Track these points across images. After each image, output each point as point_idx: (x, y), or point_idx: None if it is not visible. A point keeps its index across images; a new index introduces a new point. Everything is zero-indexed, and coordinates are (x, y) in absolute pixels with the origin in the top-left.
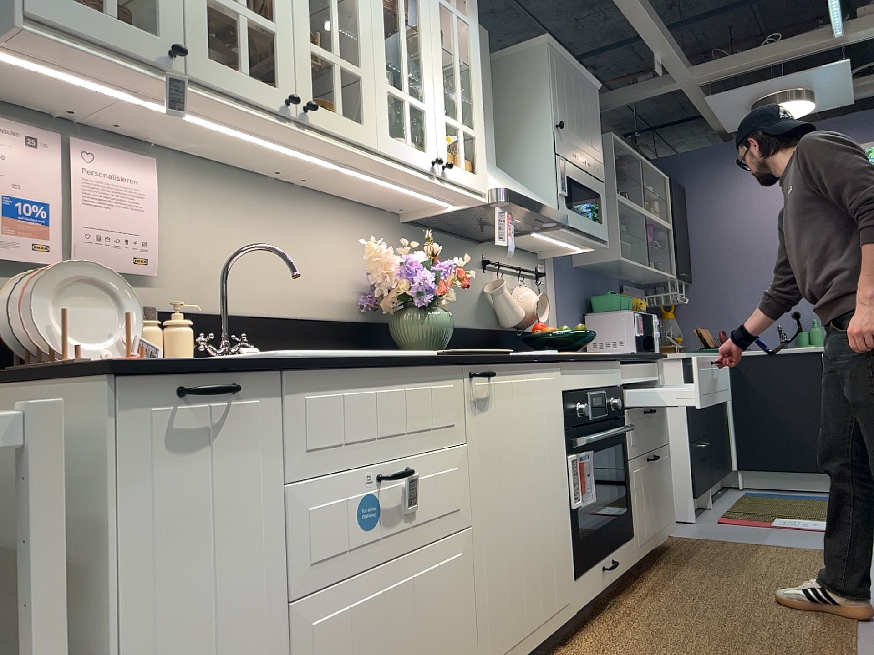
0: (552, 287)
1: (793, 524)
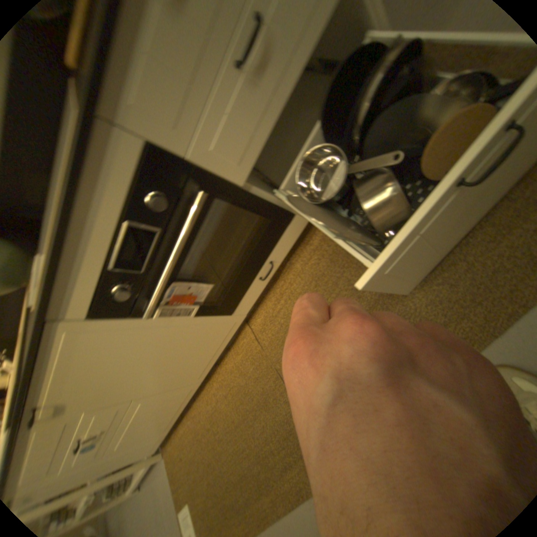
0: None
1: None
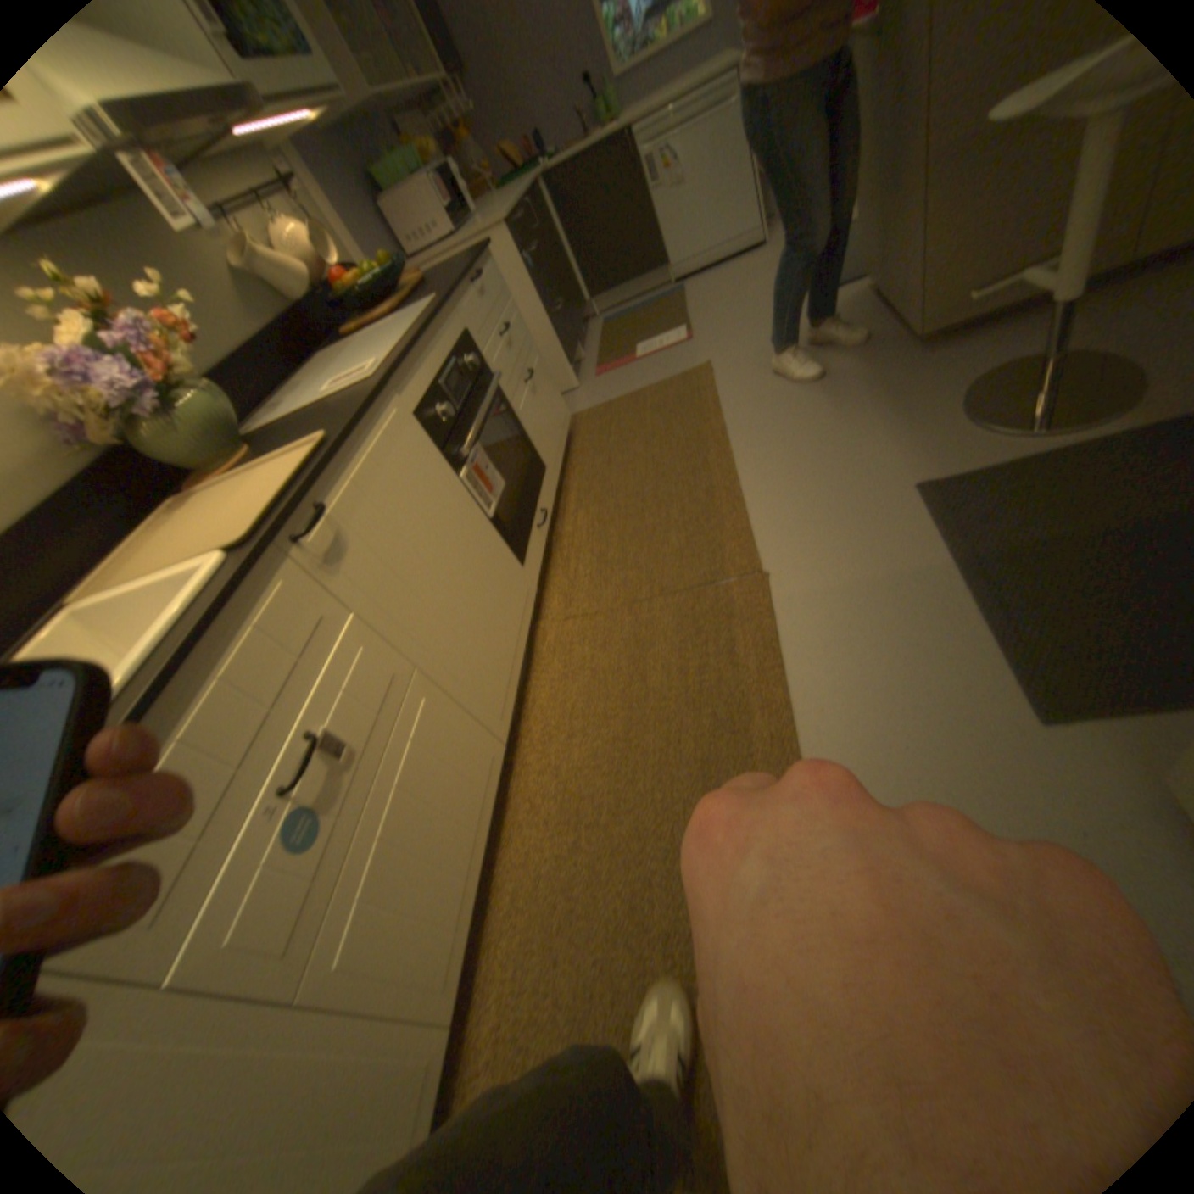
0: (310, 188)
1: (652, 345)
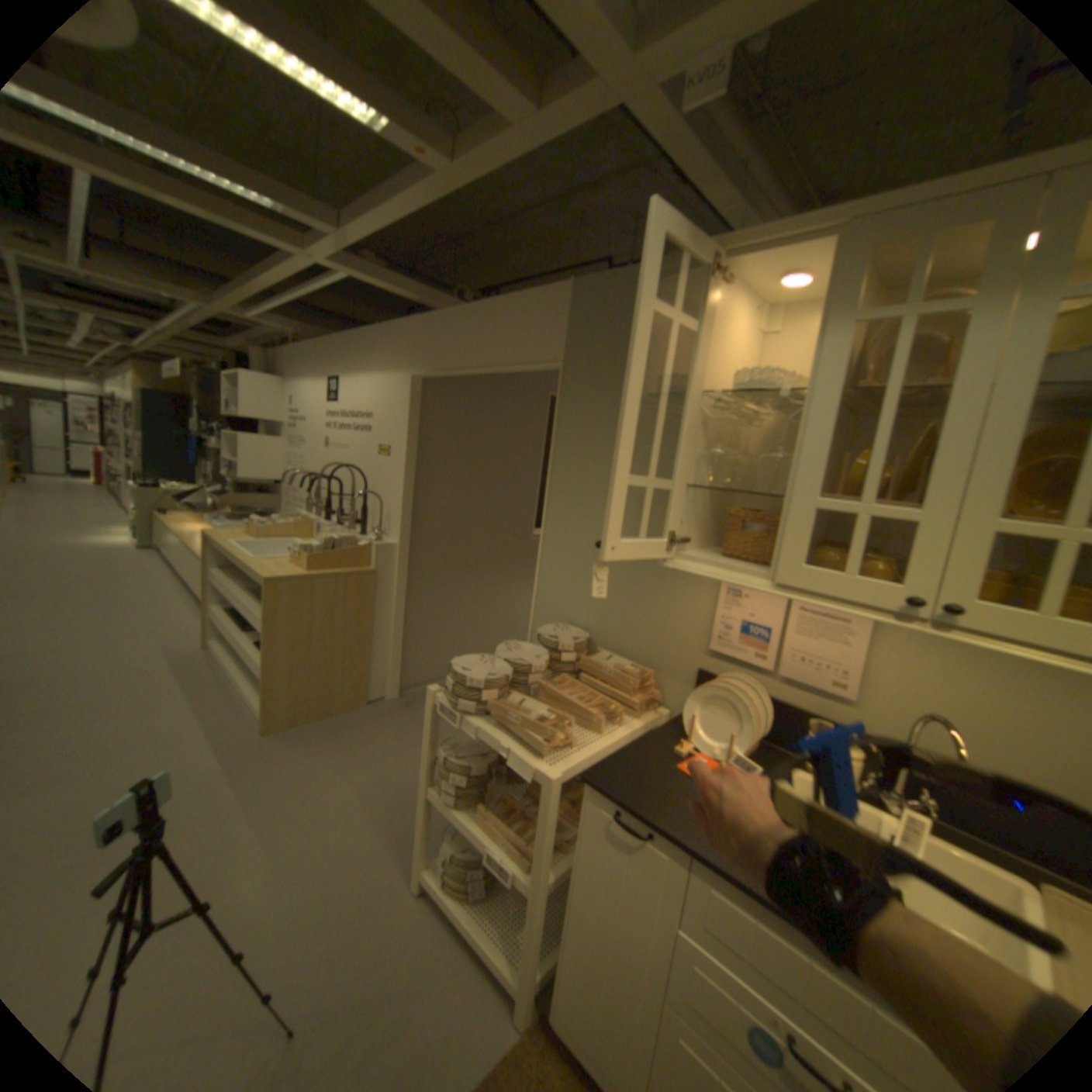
0: None
1: None
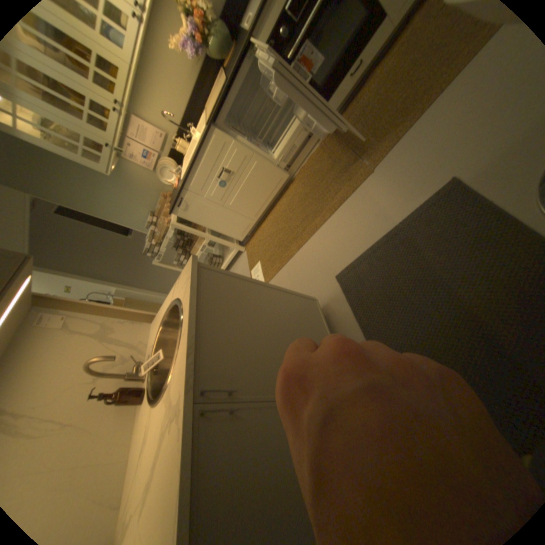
0: None
1: None
